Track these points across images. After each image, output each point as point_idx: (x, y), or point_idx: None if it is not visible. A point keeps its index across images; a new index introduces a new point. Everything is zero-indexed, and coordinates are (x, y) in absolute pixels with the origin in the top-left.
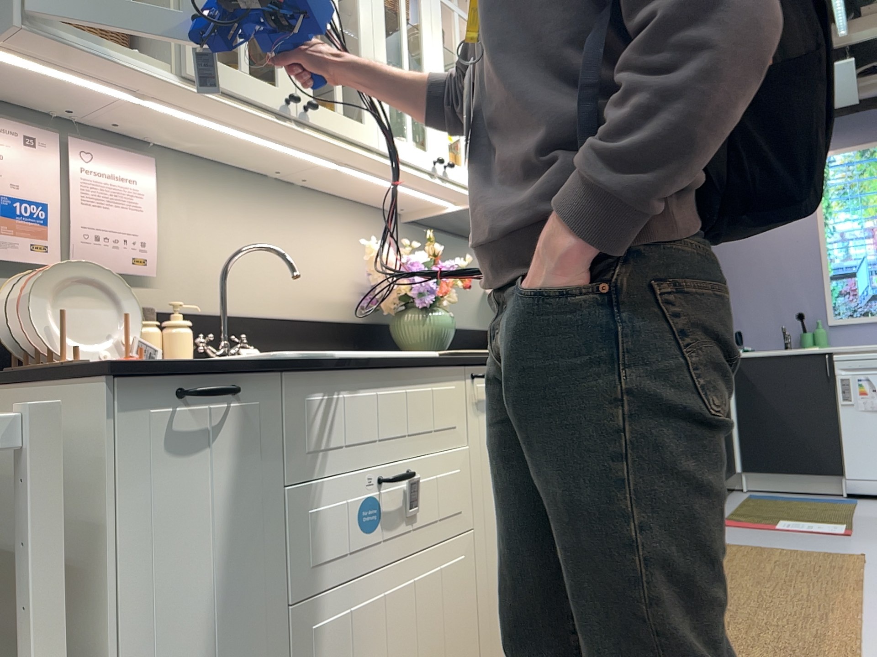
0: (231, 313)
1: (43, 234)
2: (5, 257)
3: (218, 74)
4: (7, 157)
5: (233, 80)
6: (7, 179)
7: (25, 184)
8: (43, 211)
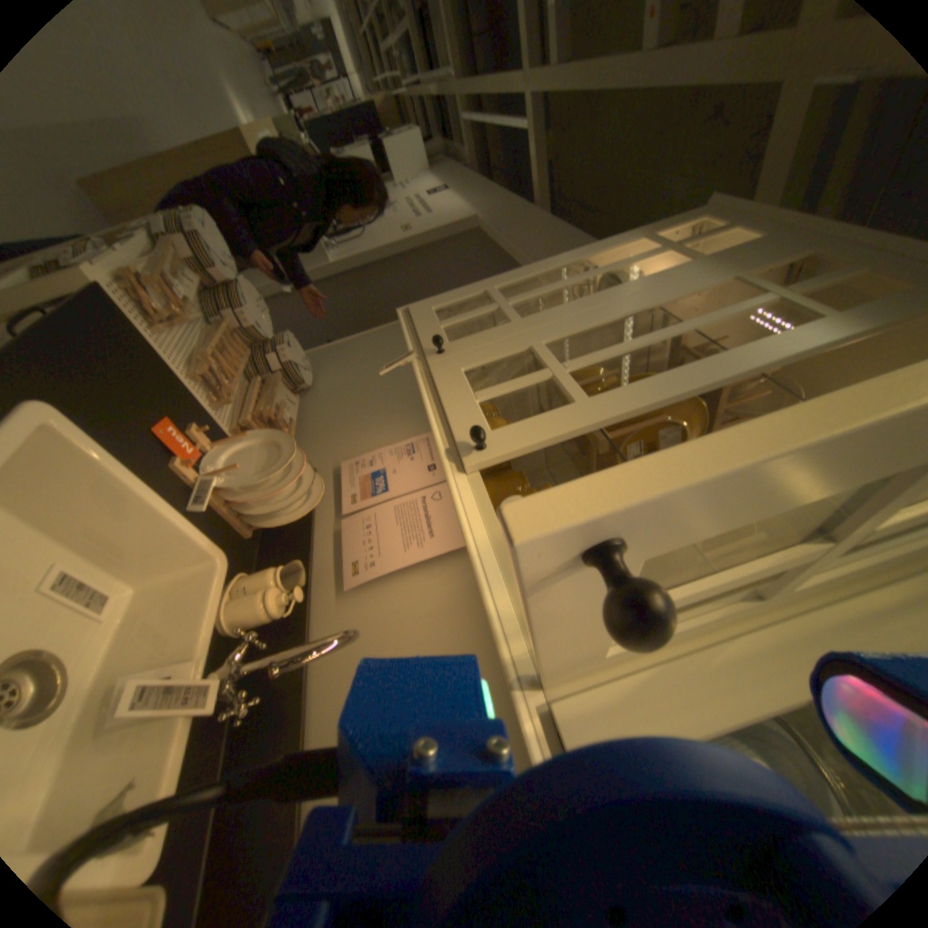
0: (310, 729)
1: (366, 503)
2: (346, 493)
3: (452, 388)
4: (415, 467)
5: (457, 398)
6: (398, 473)
7: (399, 481)
8: (383, 497)
